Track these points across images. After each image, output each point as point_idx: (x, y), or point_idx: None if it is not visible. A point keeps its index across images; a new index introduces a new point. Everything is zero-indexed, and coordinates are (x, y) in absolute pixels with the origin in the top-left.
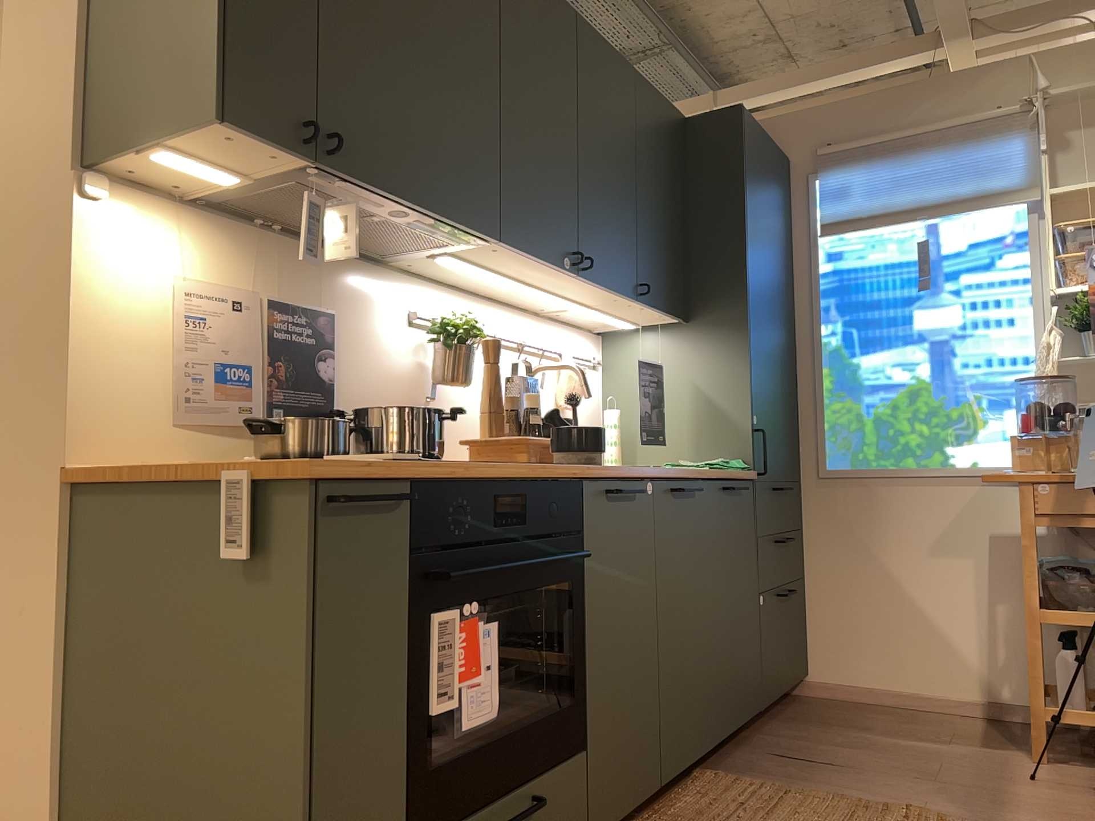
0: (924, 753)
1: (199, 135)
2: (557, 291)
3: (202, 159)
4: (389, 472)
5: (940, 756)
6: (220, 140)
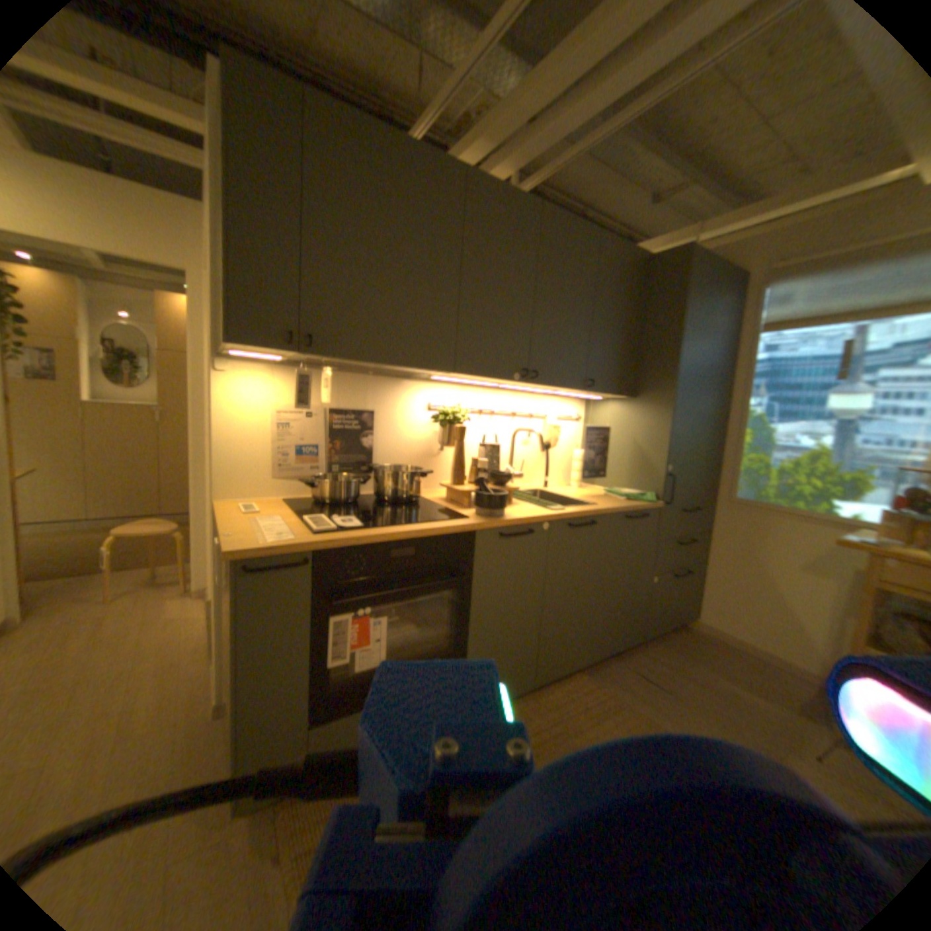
0: (745, 705)
1: (230, 346)
2: (527, 386)
3: (250, 351)
4: (293, 550)
5: (756, 712)
6: (241, 347)
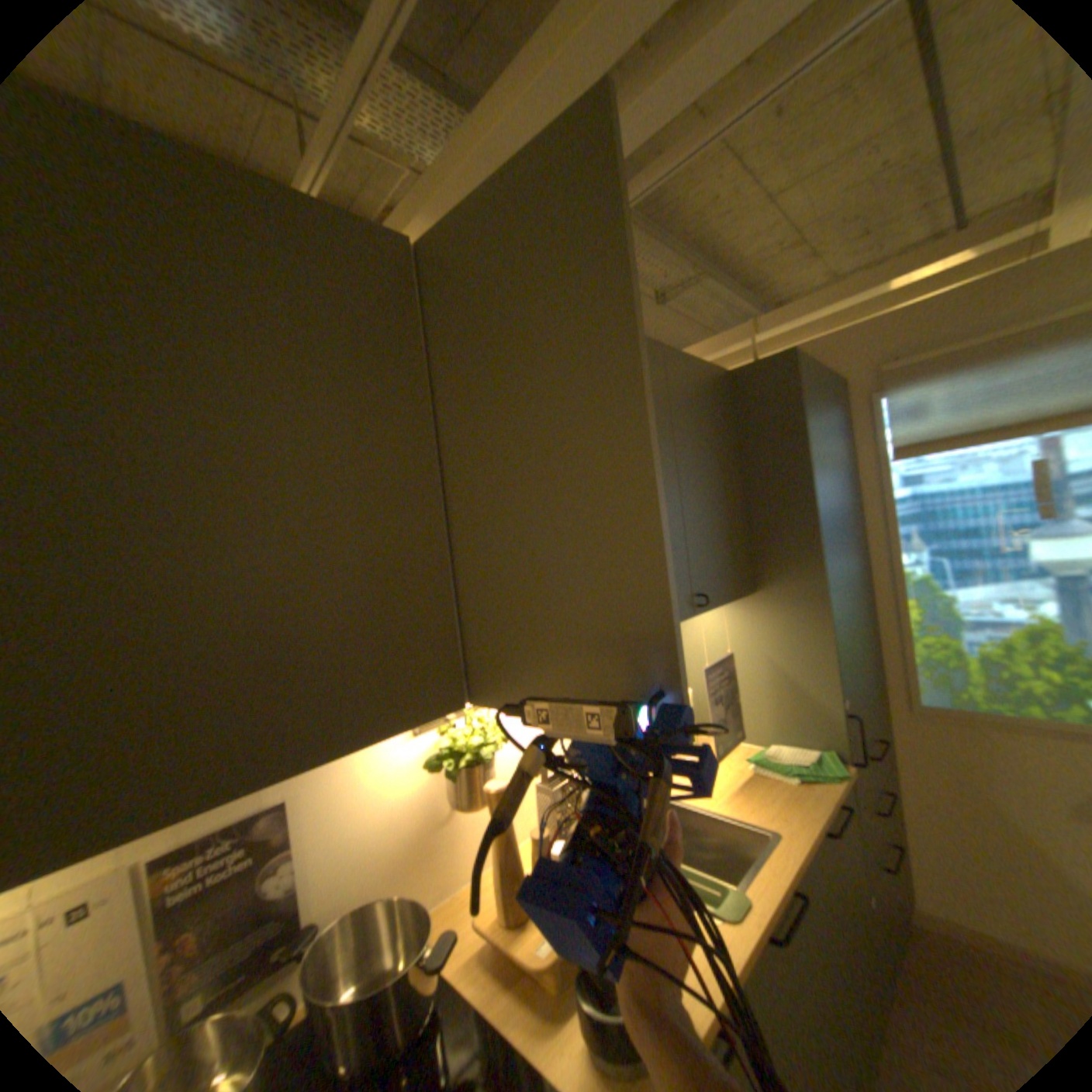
0: None
1: None
2: None
3: None
4: None
5: None
6: None
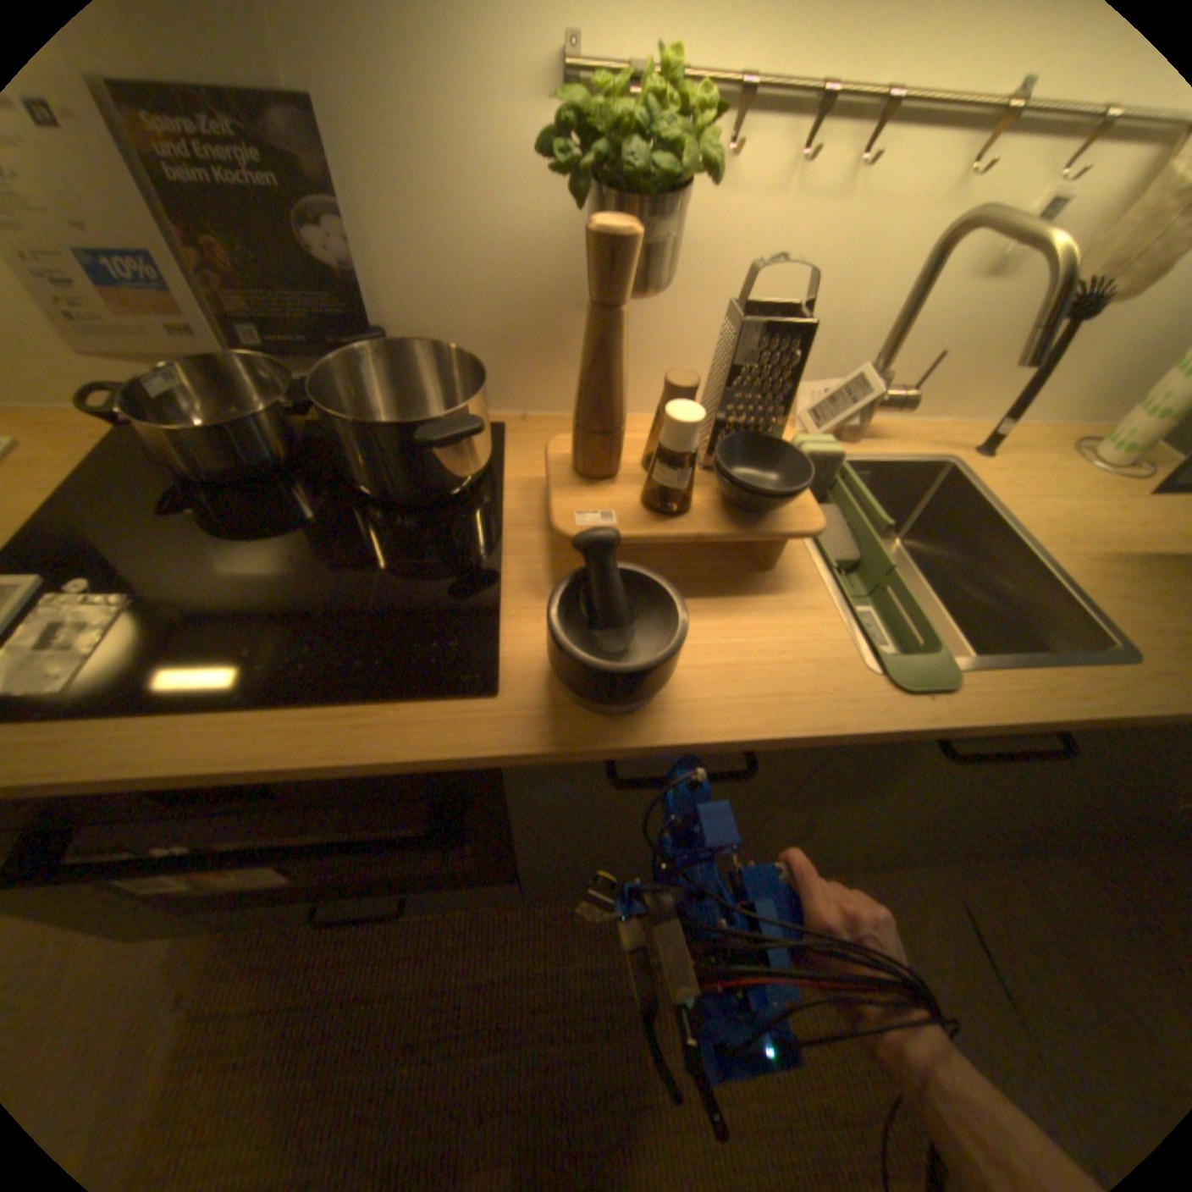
0: None
1: None
2: None
3: None
4: None
5: None
6: None
